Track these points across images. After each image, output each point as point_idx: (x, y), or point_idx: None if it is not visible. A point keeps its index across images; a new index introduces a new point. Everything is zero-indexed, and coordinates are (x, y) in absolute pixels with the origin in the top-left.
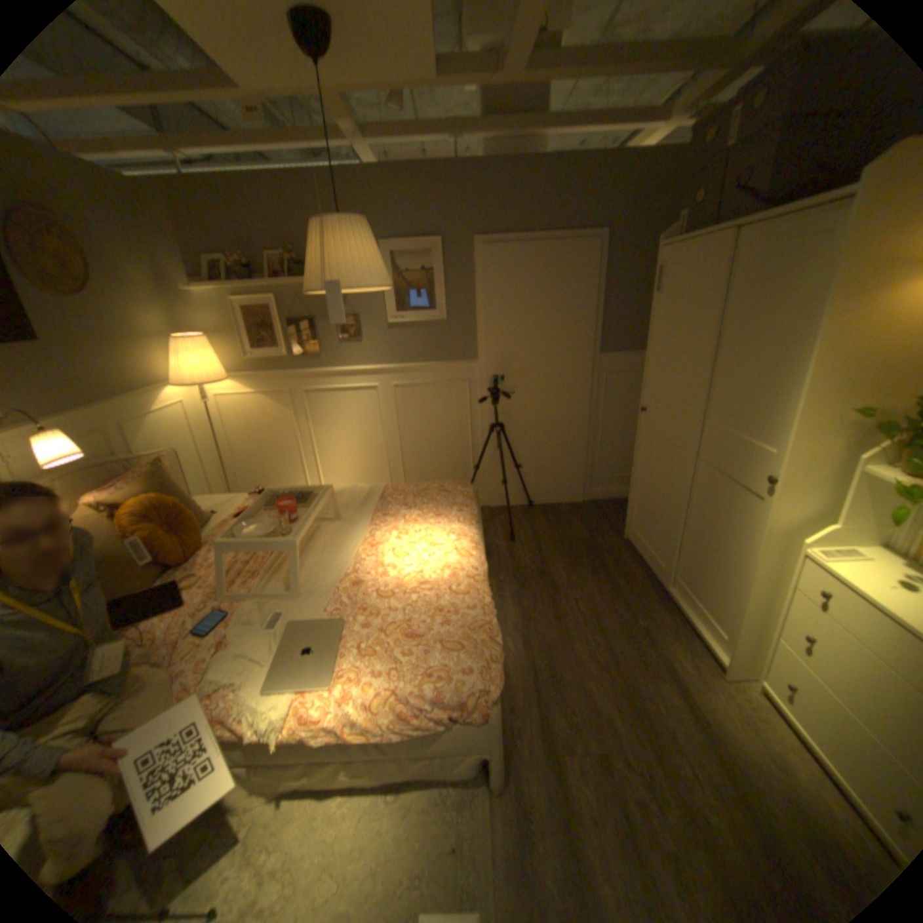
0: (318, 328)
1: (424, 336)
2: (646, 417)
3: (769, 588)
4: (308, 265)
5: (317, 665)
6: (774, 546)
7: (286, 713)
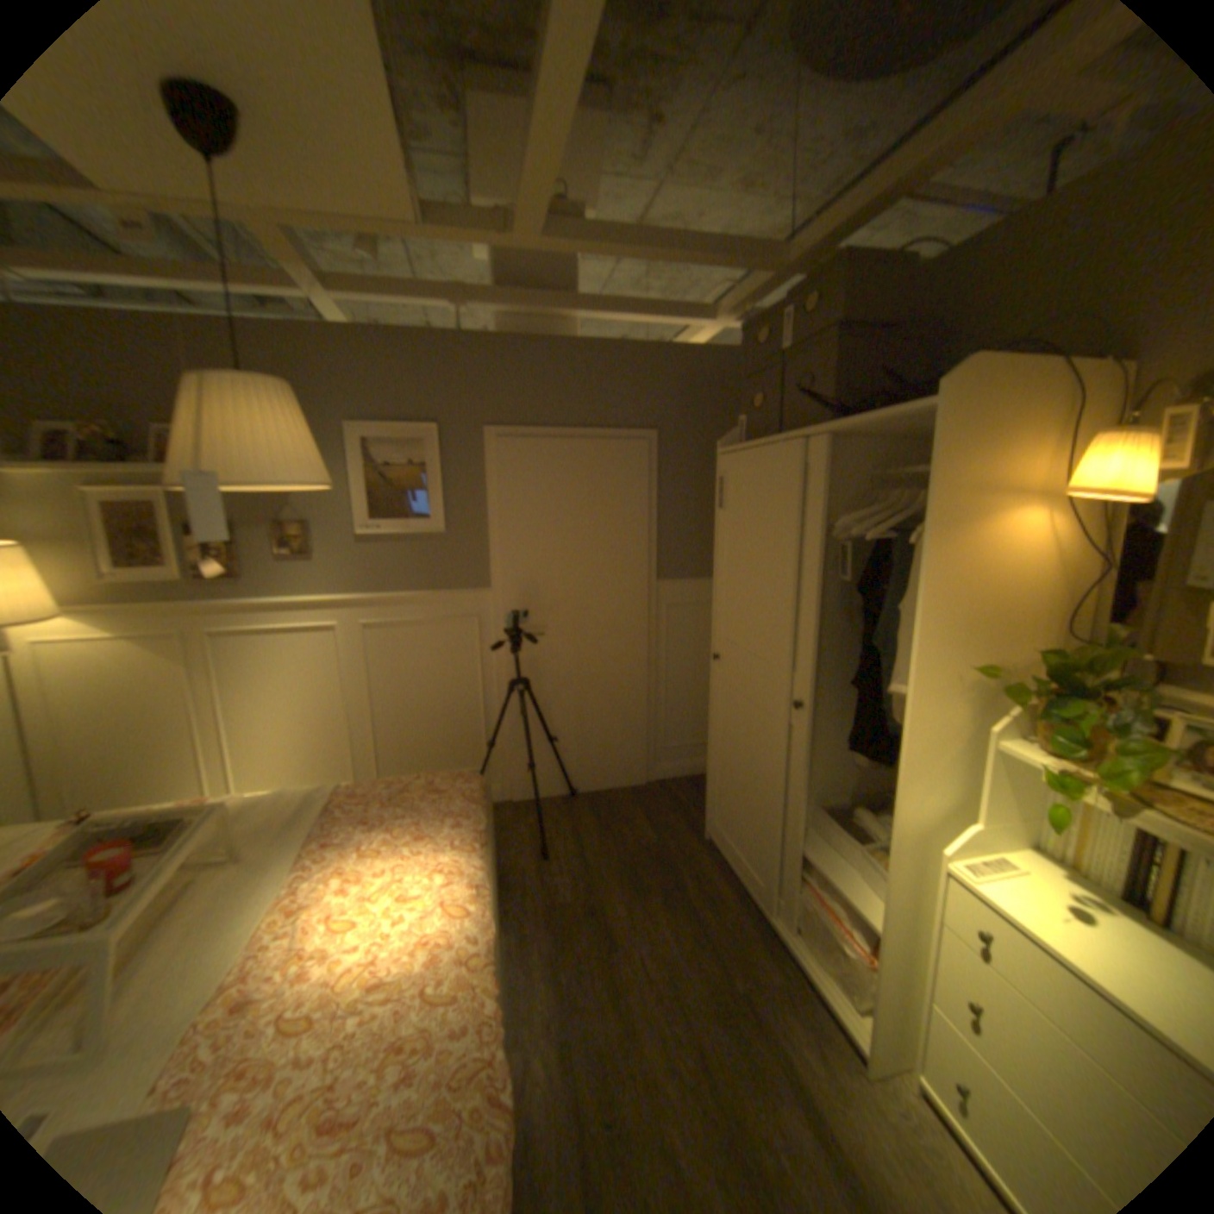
0: (235, 537)
1: (410, 553)
2: (718, 666)
3: (906, 925)
4: (173, 441)
5: None
6: (905, 862)
7: None
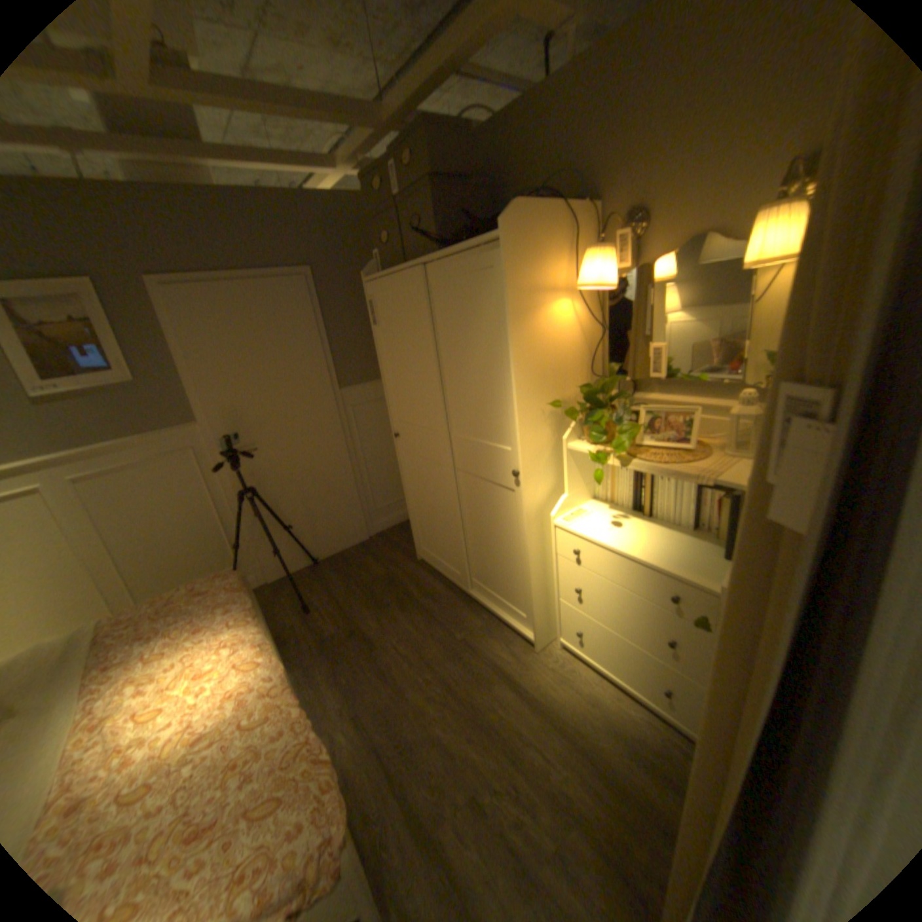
0: None
1: (103, 405)
2: (400, 442)
3: (539, 562)
4: None
5: None
6: (532, 528)
7: None
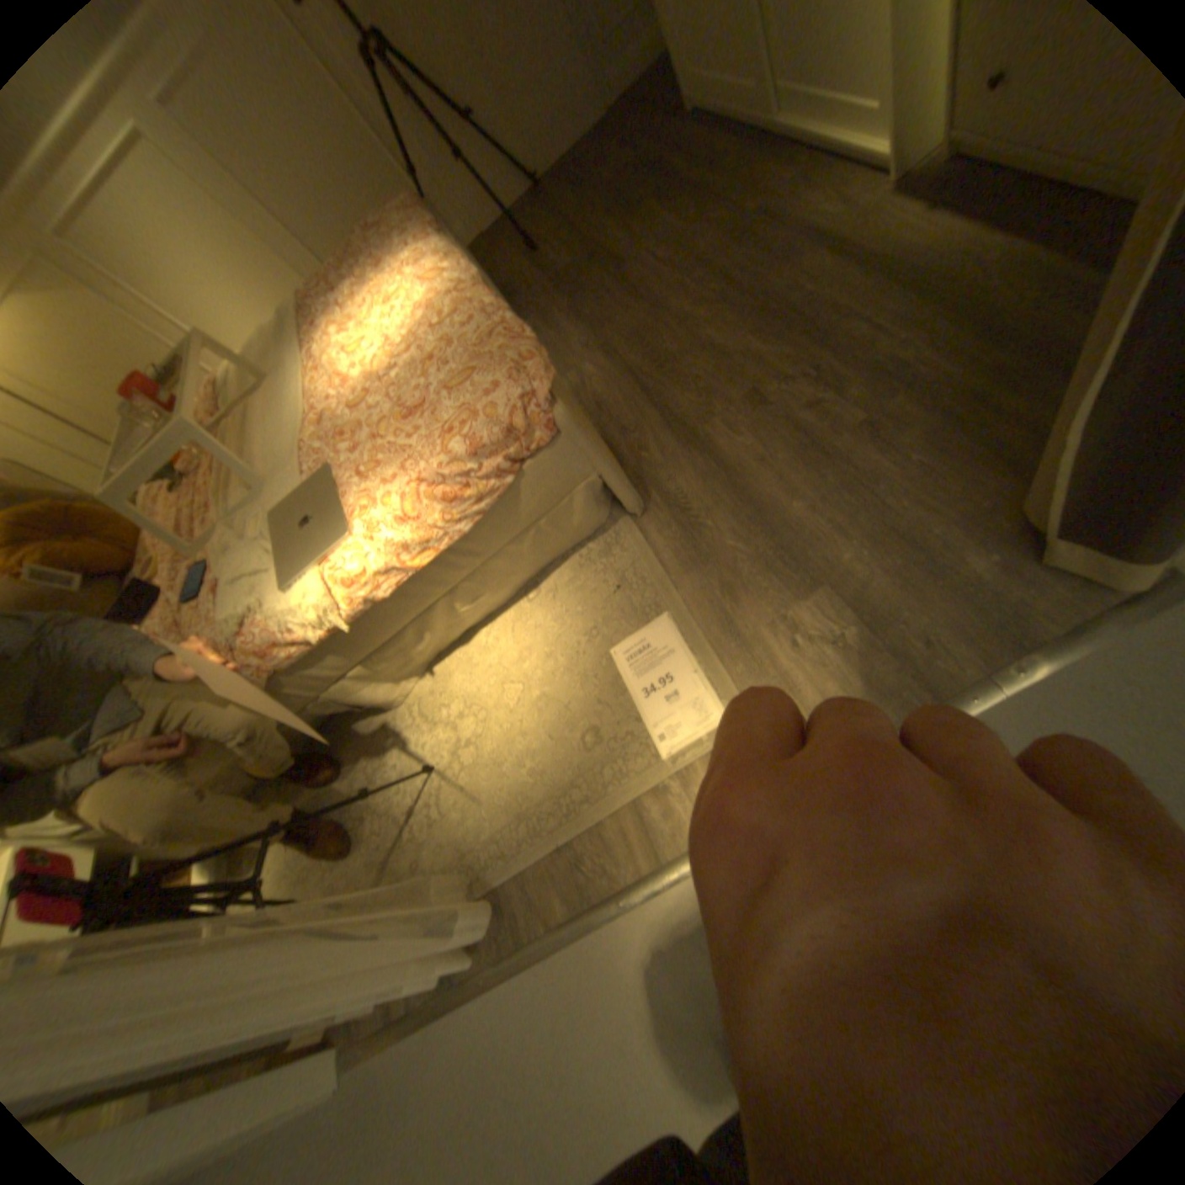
0: None
1: None
2: None
3: None
4: None
5: (322, 524)
6: None
7: (320, 587)
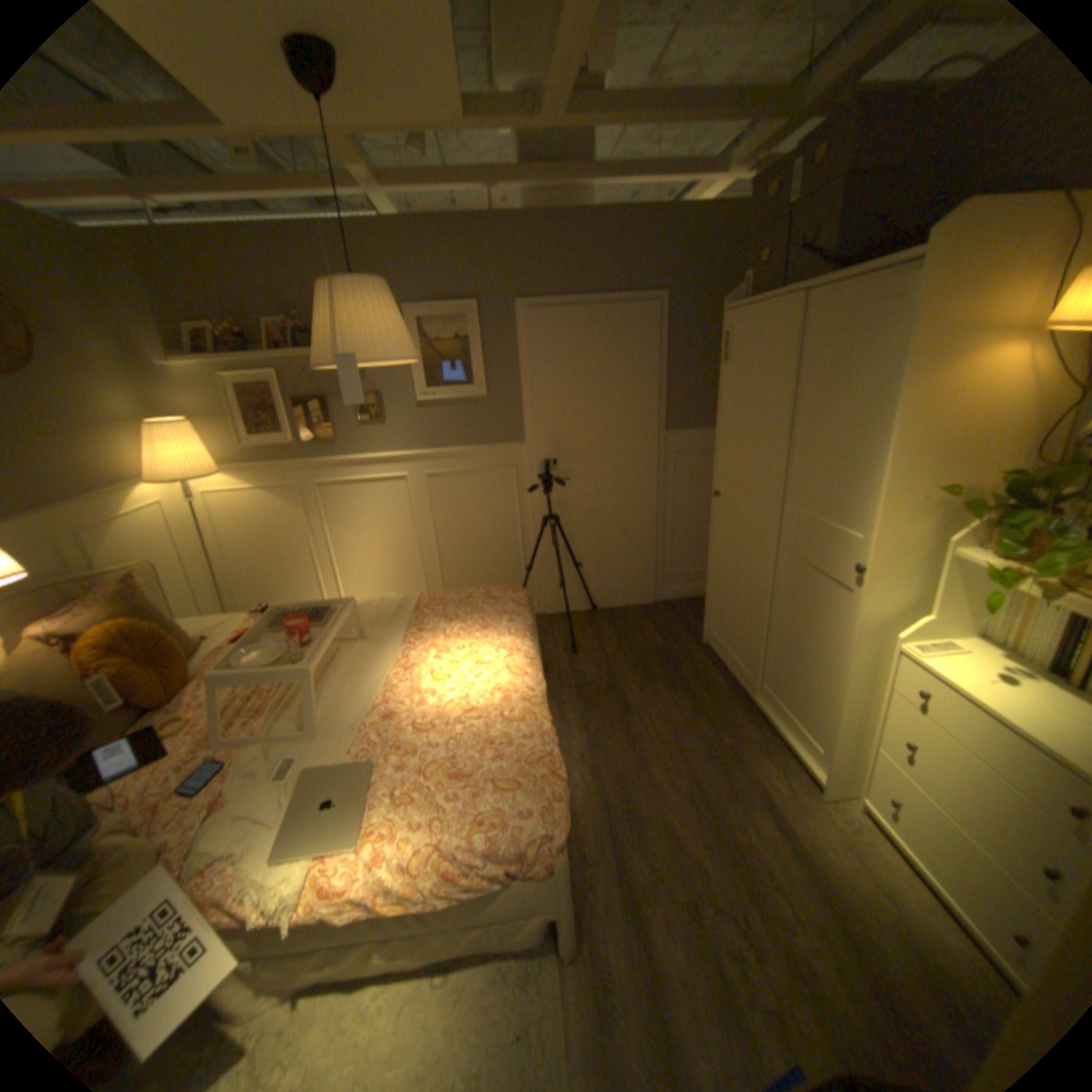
0: (331, 408)
1: (461, 415)
2: (719, 502)
3: (864, 691)
4: (315, 334)
5: (340, 821)
6: (866, 643)
7: (301, 885)
